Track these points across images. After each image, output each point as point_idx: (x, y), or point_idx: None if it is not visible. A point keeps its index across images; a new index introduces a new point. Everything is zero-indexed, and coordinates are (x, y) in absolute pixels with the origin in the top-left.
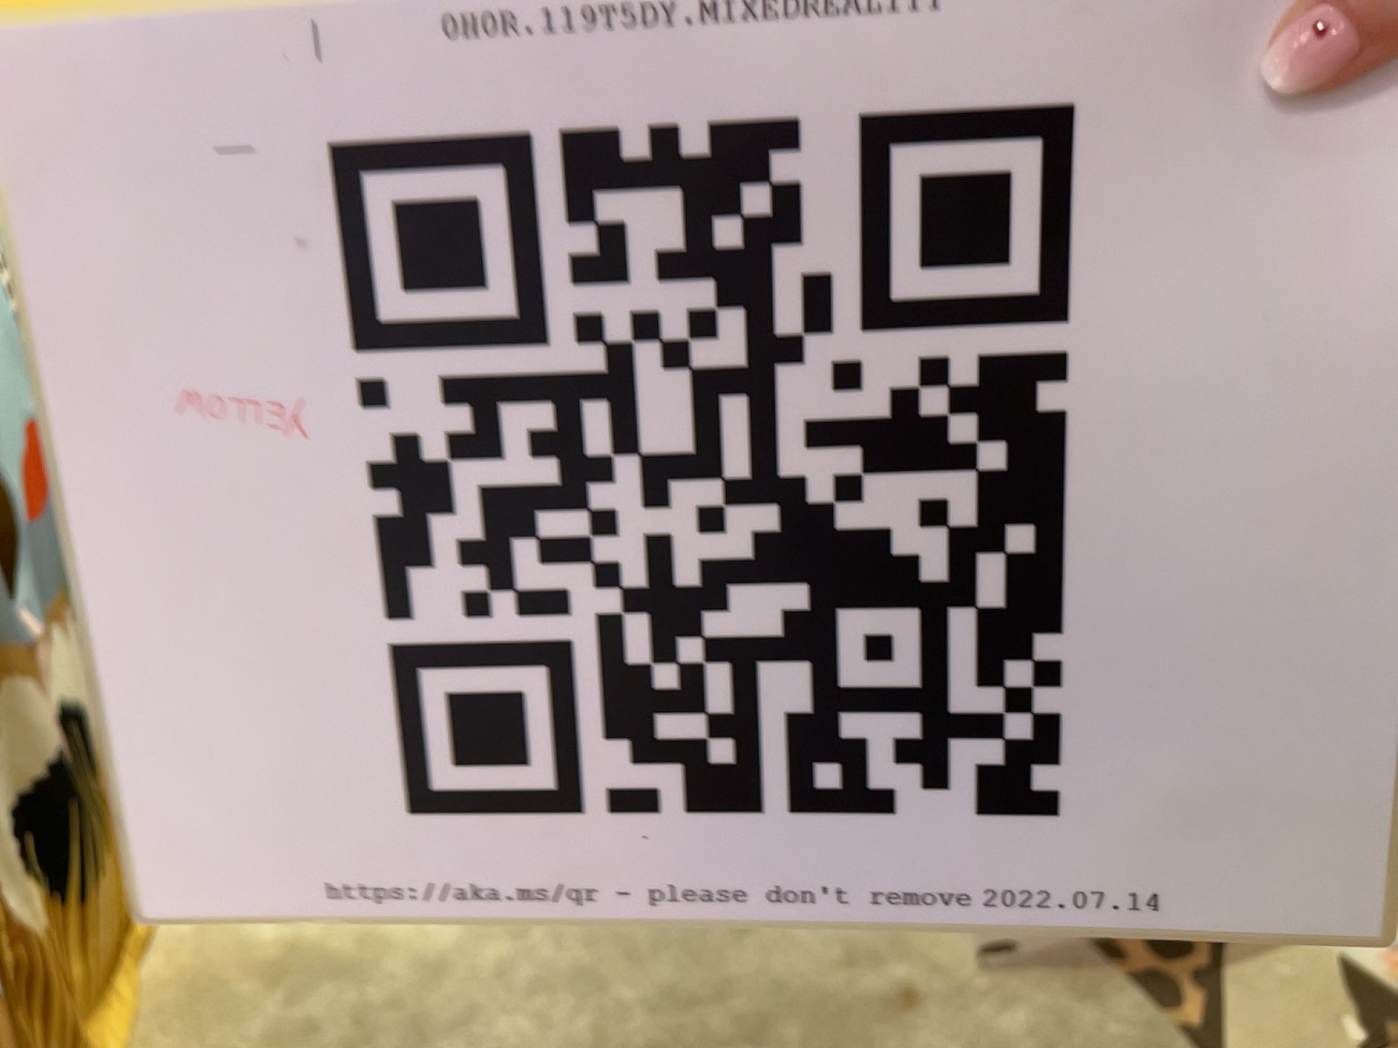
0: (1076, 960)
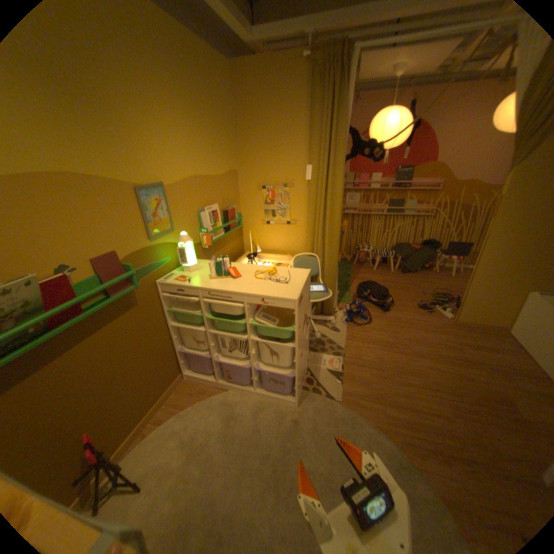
0: (303, 393)
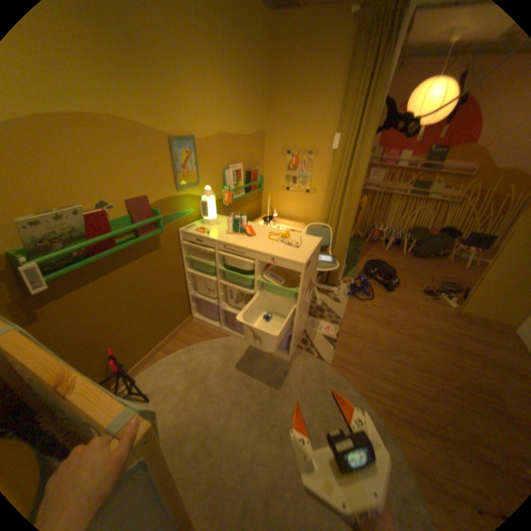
0: (296, 351)
